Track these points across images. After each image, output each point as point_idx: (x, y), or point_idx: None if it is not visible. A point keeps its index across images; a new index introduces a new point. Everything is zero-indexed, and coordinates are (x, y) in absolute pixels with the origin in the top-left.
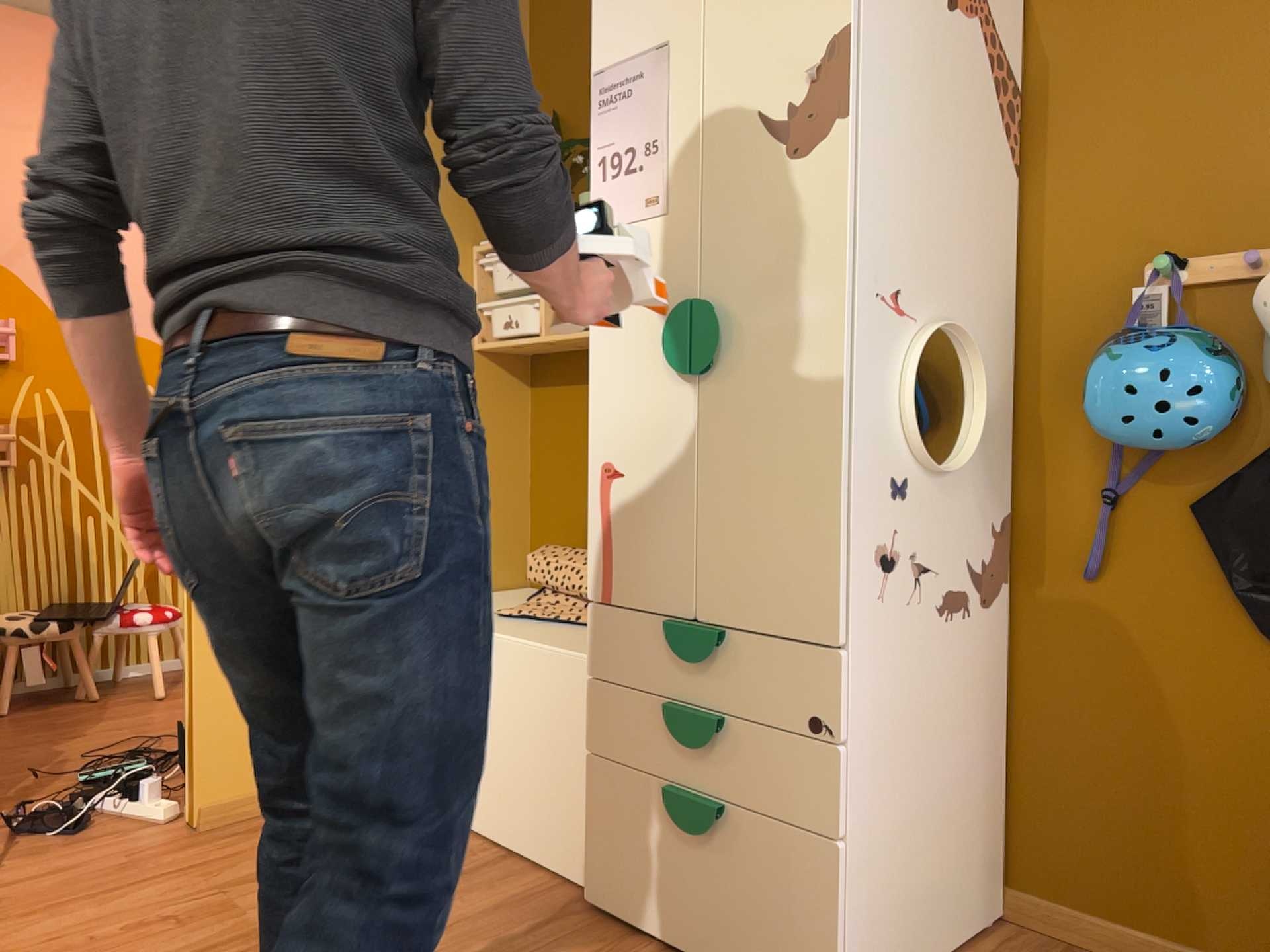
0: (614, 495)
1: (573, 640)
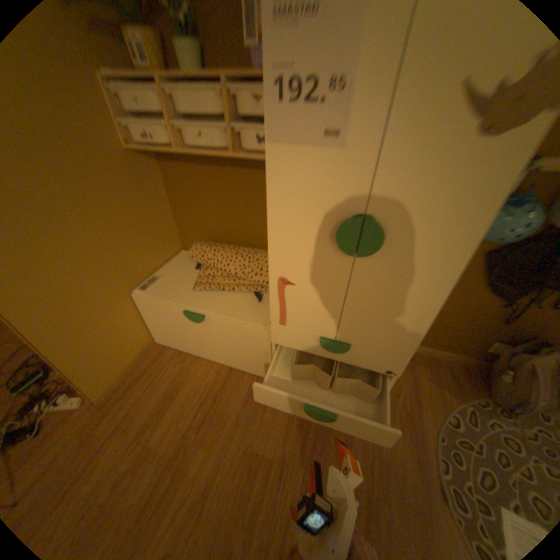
0: (288, 291)
1: (244, 308)
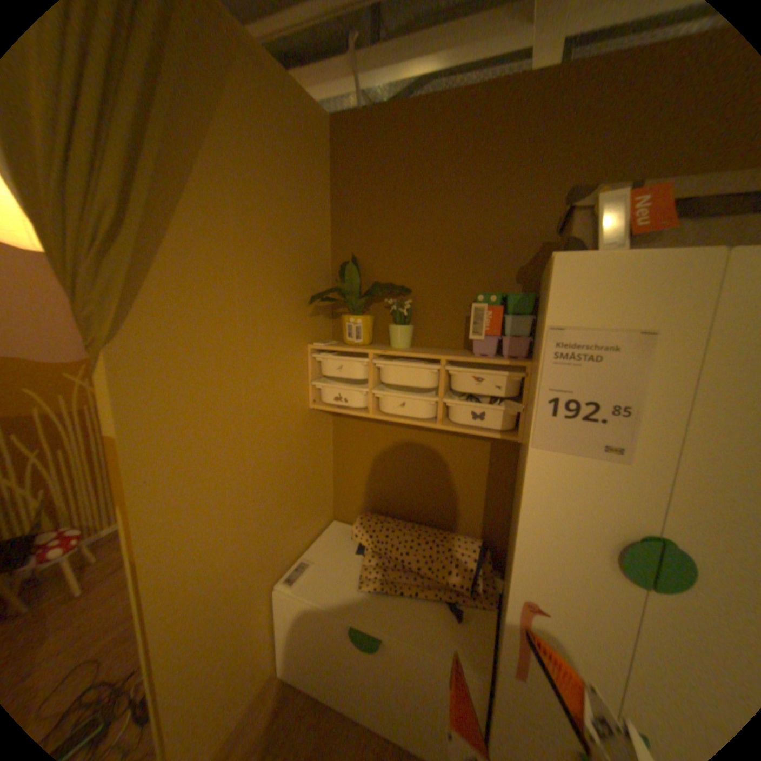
0: (538, 624)
1: (438, 633)
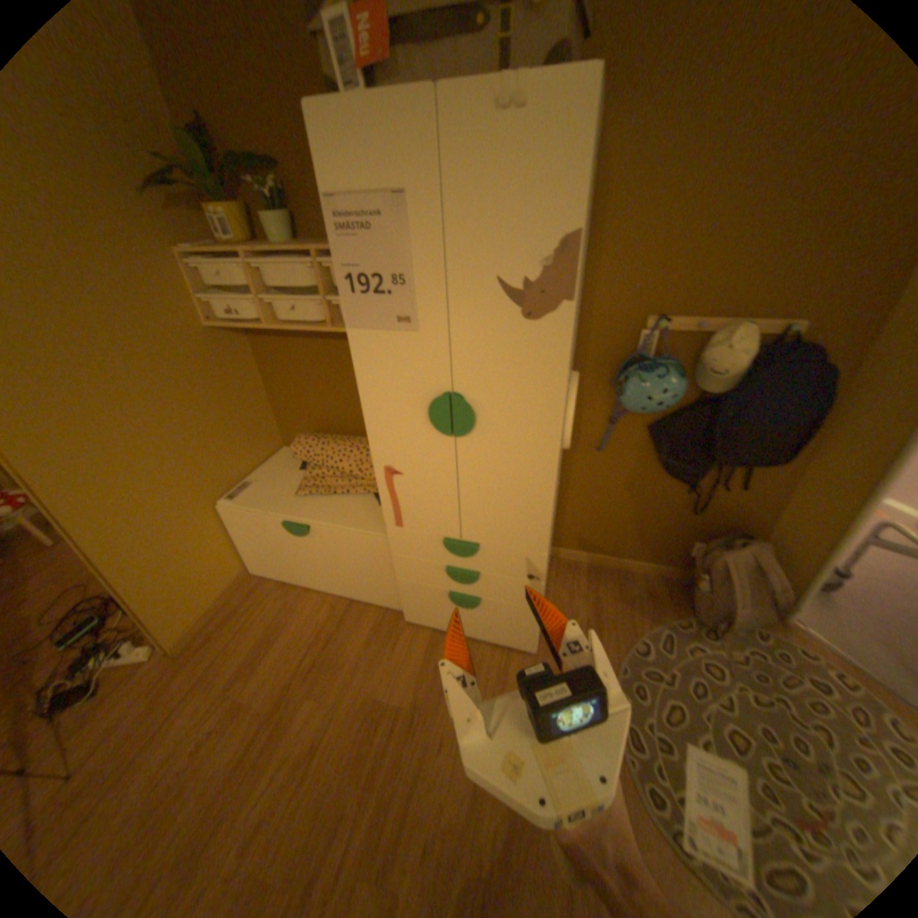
0: (397, 484)
1: (360, 516)
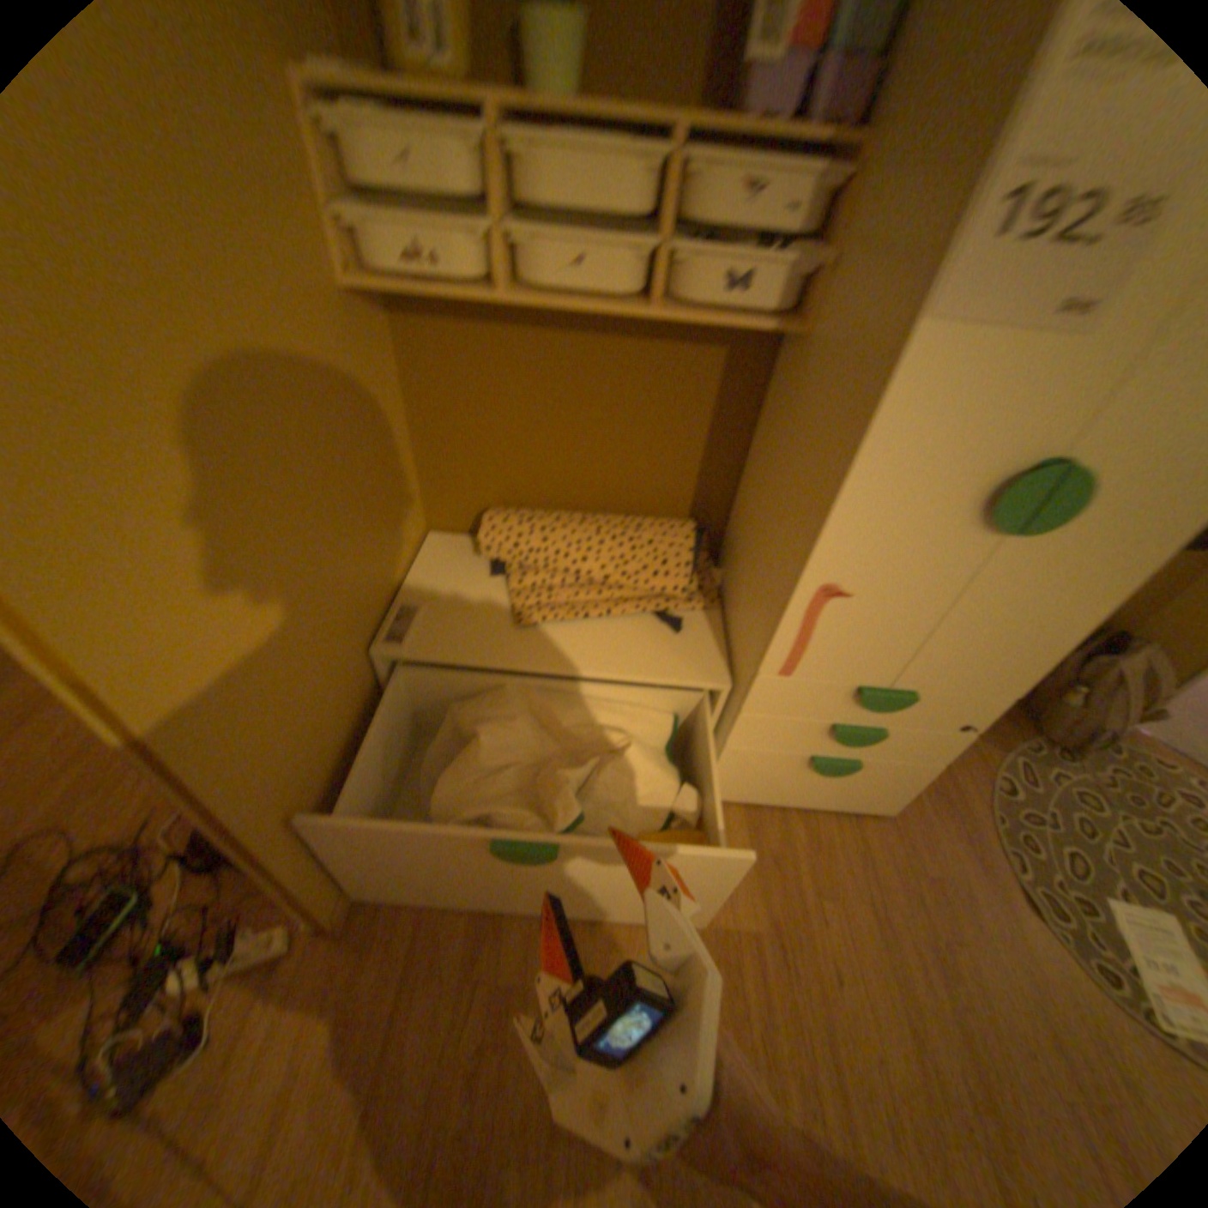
0: (831, 609)
1: (652, 651)
